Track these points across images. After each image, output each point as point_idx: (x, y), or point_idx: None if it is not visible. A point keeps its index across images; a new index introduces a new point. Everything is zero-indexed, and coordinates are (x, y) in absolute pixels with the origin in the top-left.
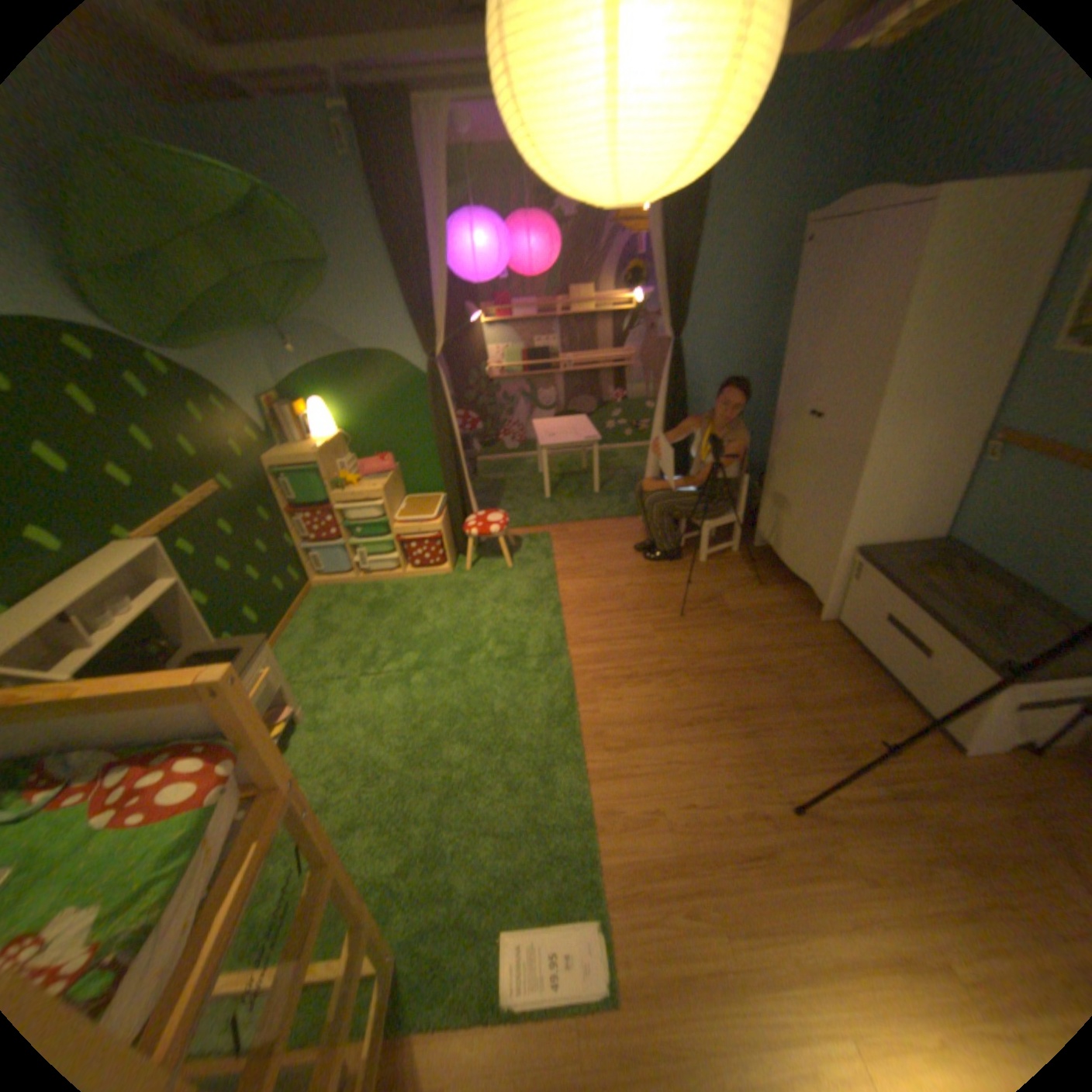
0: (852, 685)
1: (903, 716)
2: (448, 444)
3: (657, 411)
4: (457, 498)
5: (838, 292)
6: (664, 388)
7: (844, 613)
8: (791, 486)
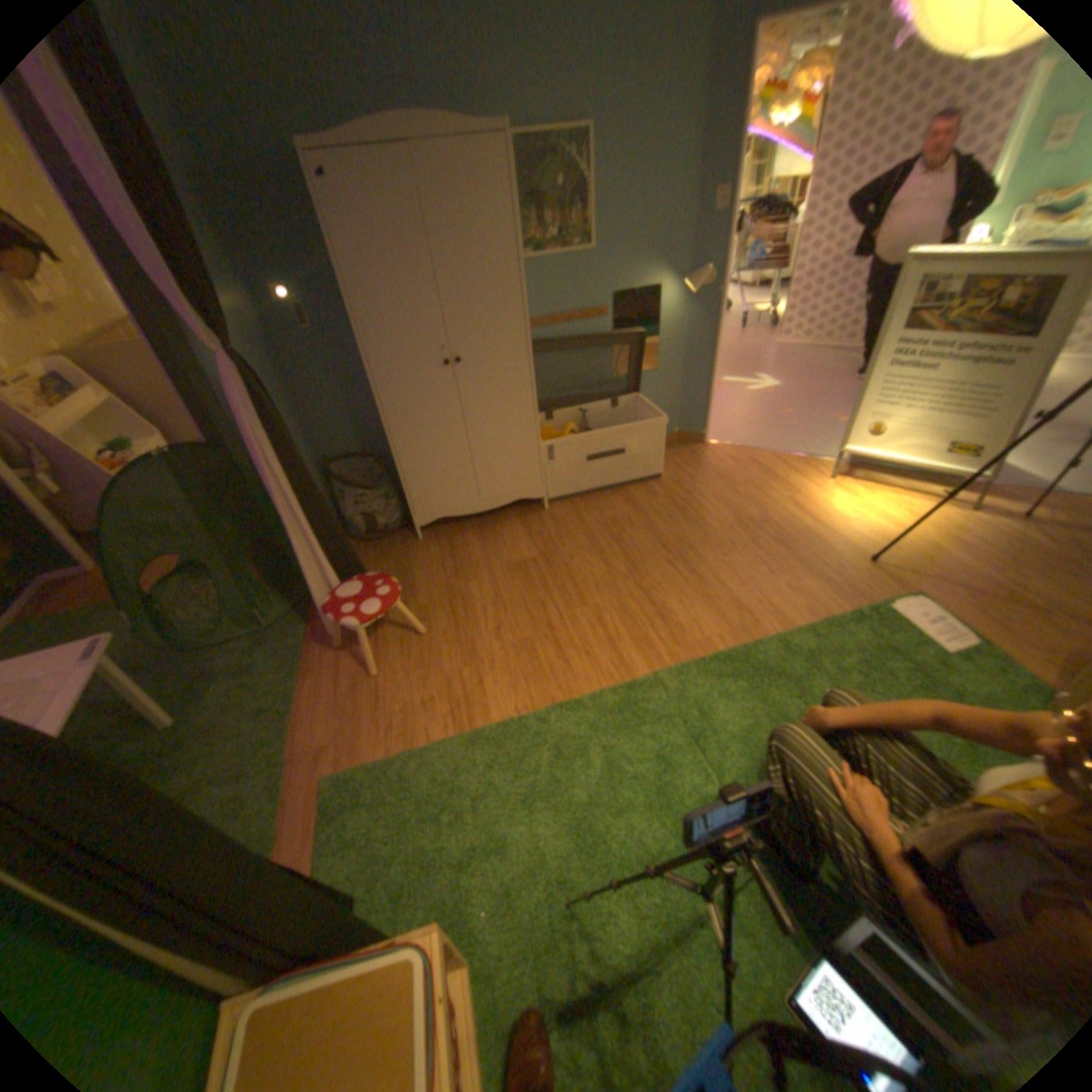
0: (614, 504)
1: (634, 490)
2: (223, 846)
3: (267, 474)
4: (320, 905)
5: (412, 232)
6: (257, 432)
7: (552, 489)
8: (447, 446)
